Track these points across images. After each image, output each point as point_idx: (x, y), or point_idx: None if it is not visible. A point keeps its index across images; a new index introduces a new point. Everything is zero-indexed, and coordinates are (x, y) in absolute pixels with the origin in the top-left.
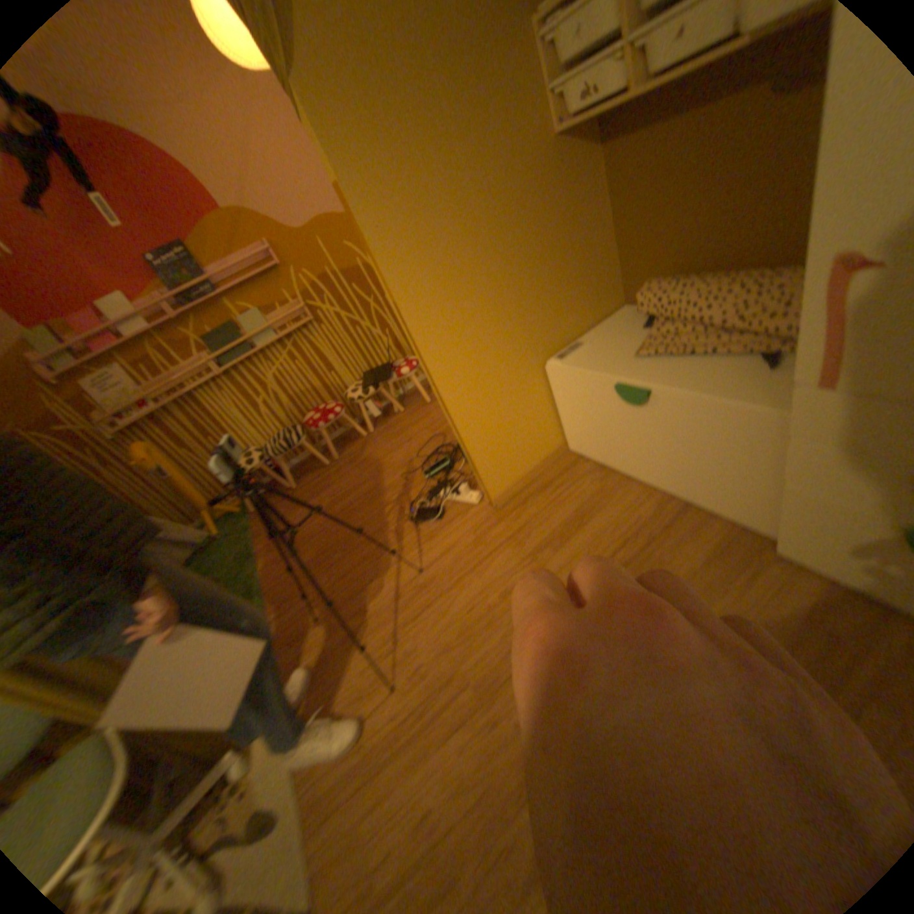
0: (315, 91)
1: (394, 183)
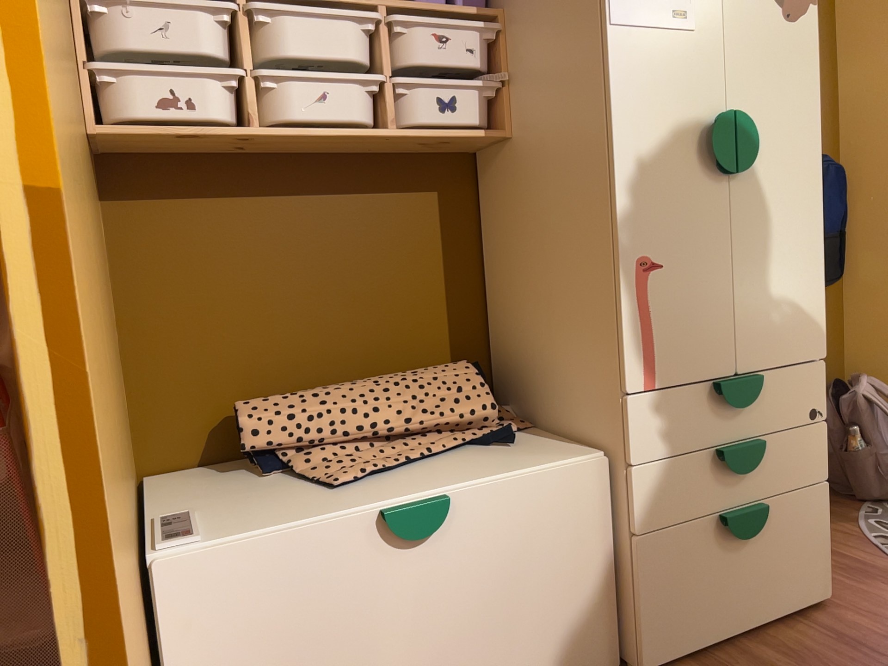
0: None
1: None
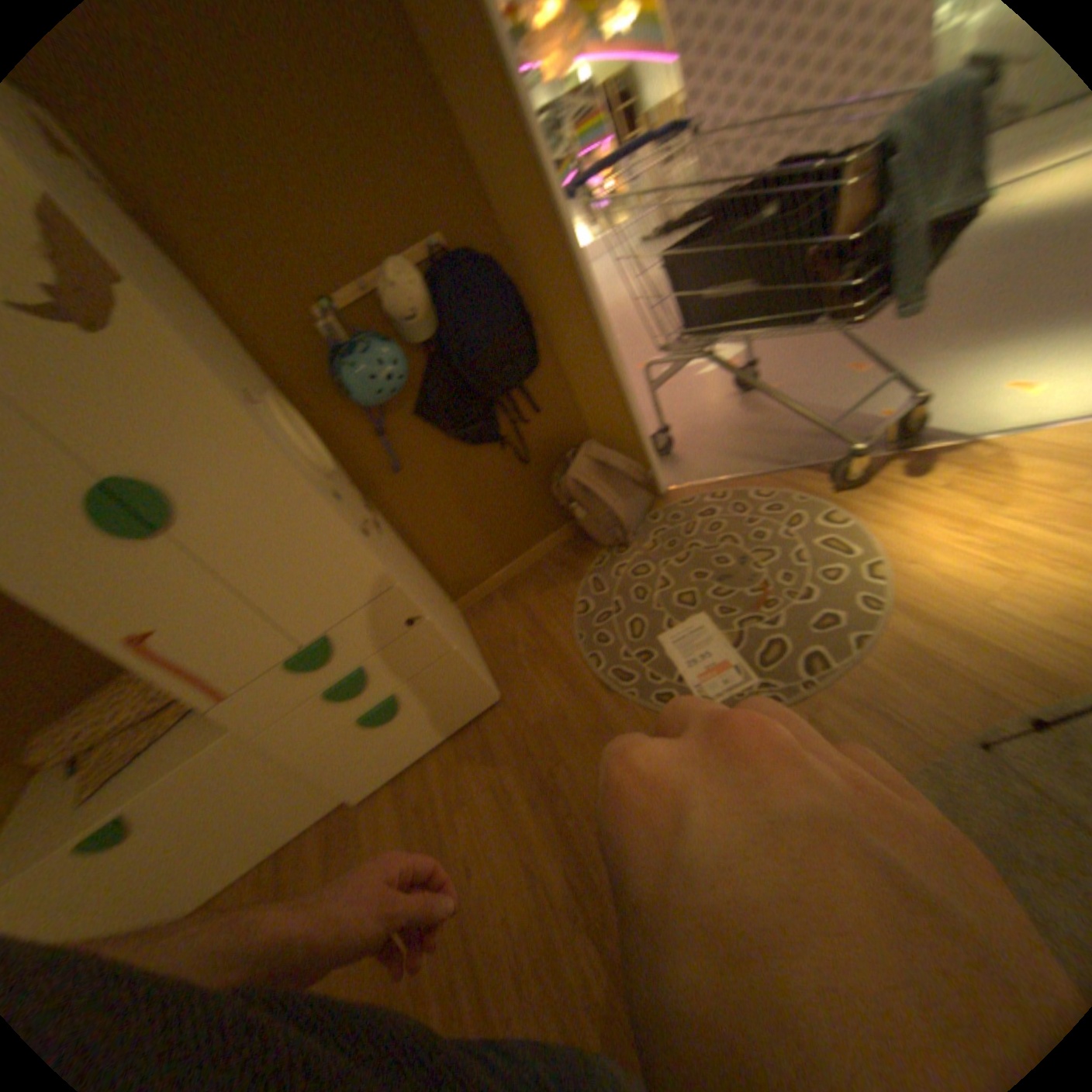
0: None
1: None
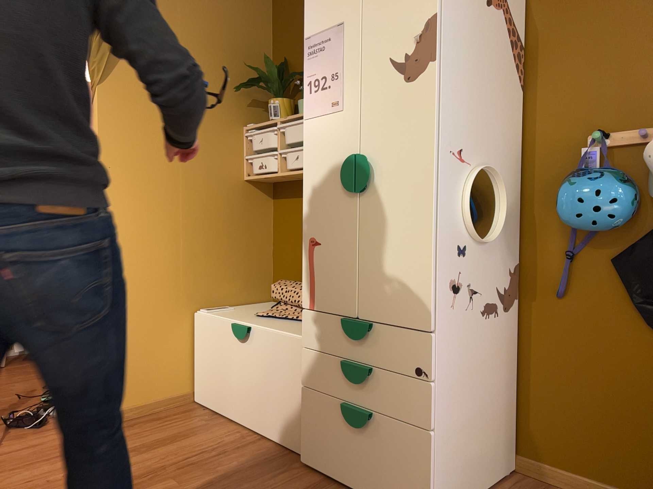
0: (110, 98)
1: (132, 154)
